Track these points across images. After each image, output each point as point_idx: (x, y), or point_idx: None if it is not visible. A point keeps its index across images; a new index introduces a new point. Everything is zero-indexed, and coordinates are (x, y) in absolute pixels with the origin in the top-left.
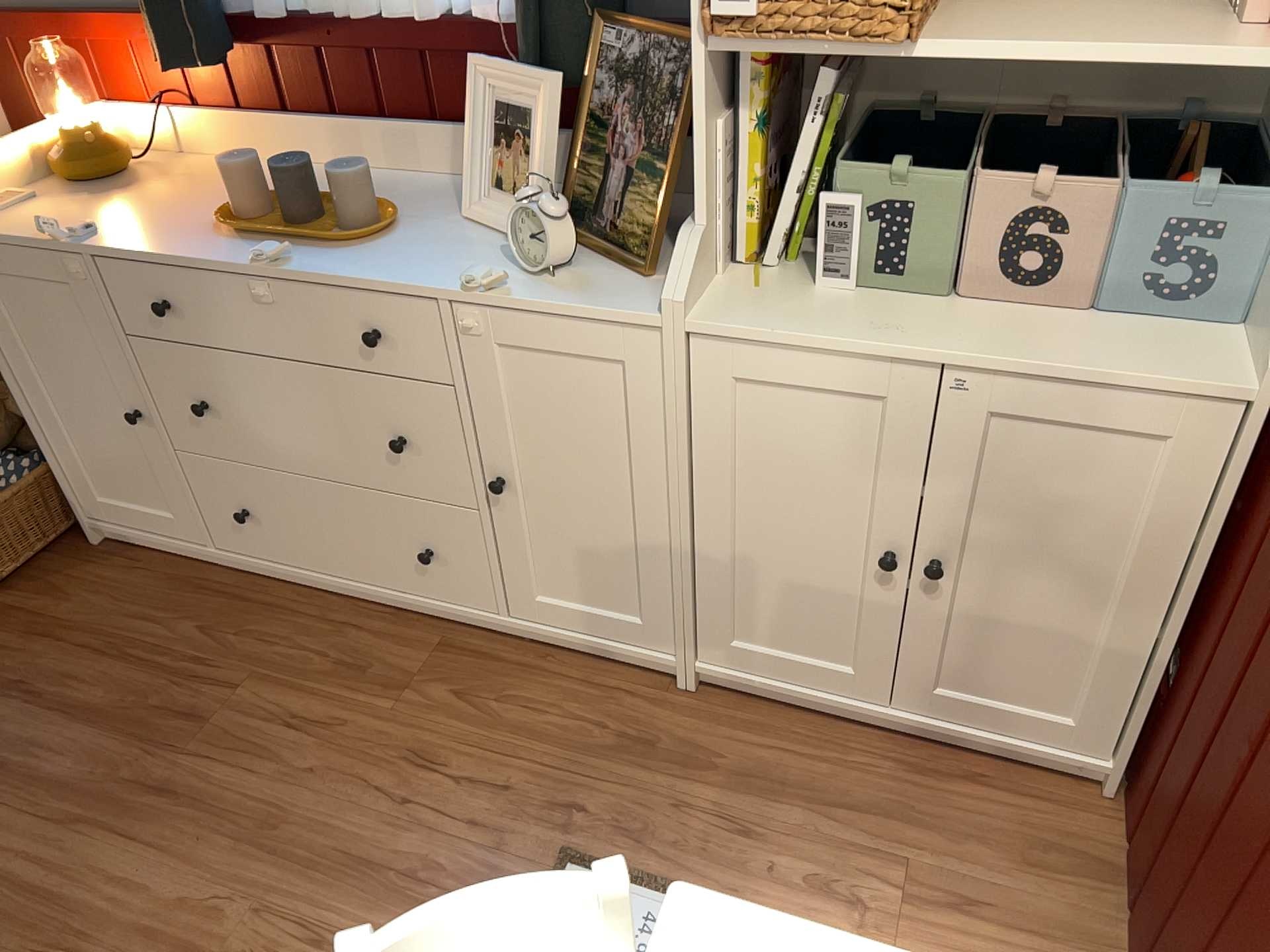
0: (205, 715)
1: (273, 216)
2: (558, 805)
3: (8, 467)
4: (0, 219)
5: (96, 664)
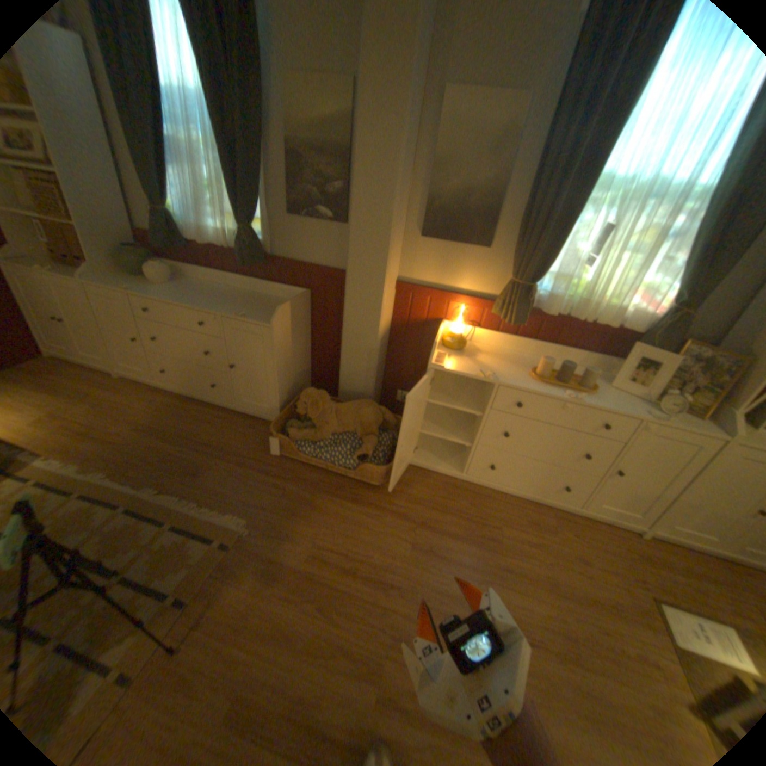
0: (497, 542)
1: (549, 376)
2: (640, 584)
3: (382, 437)
4: (445, 362)
5: (441, 518)
